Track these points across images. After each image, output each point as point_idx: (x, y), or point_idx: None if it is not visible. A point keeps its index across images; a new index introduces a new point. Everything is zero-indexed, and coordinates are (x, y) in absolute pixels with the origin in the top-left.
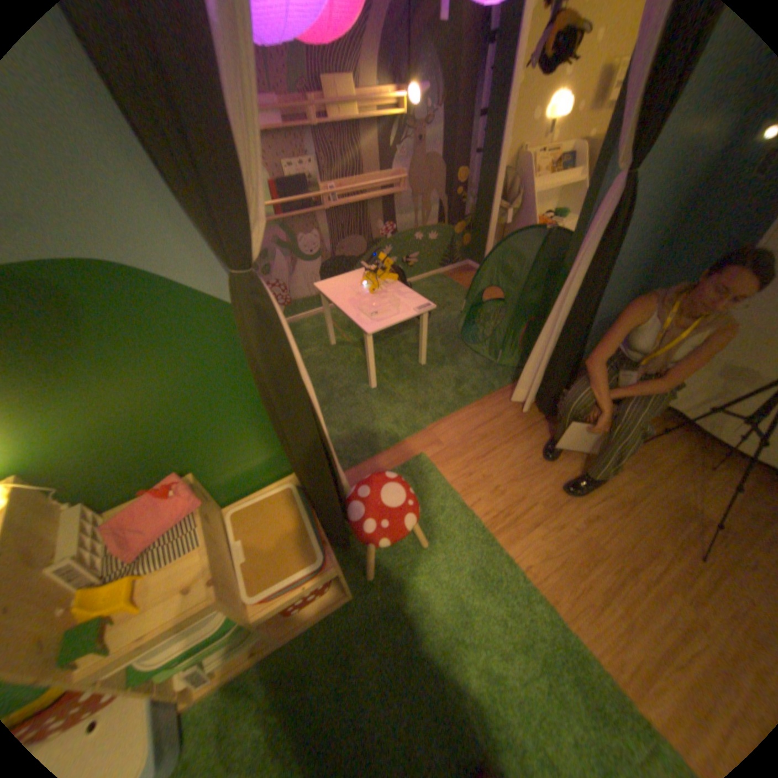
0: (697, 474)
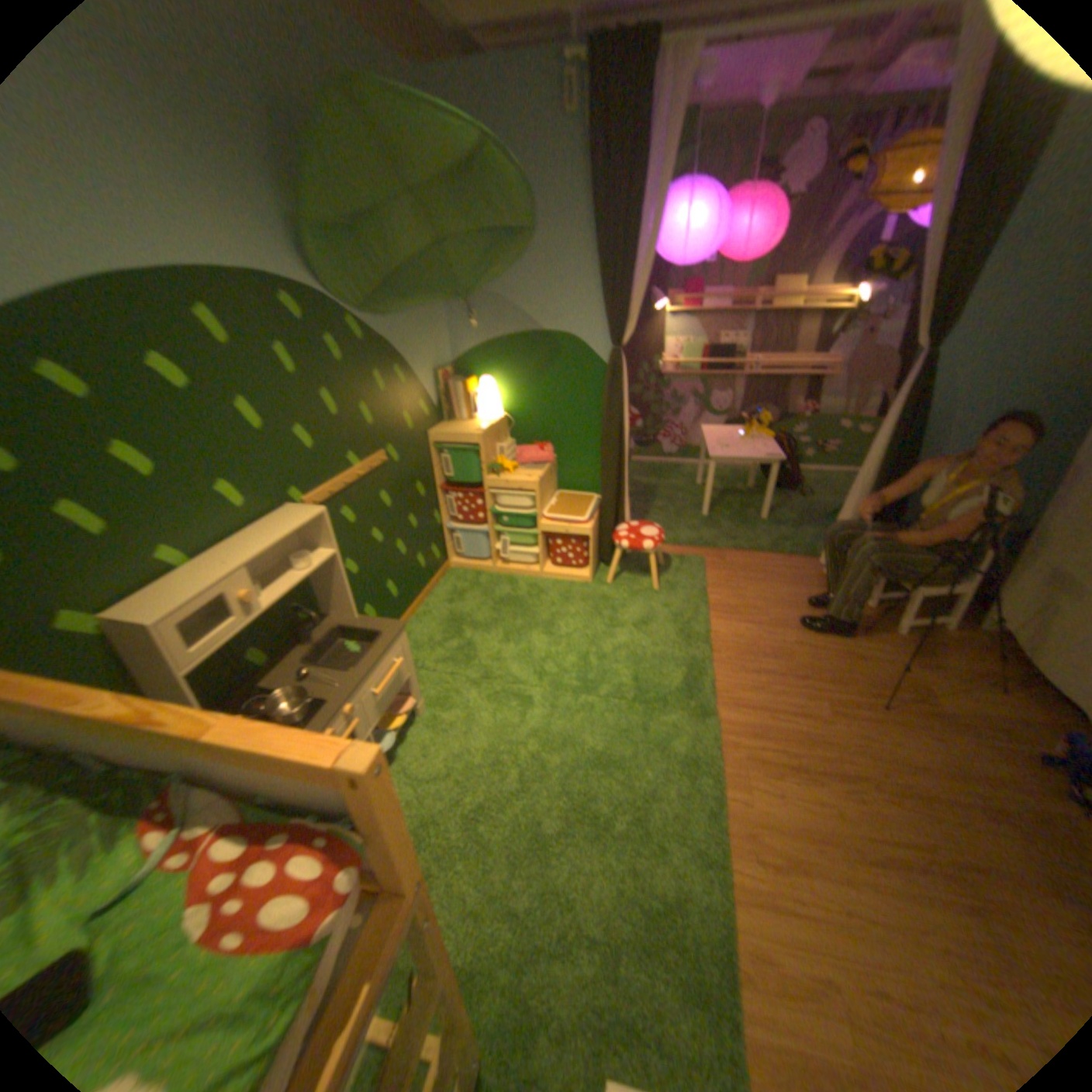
0: (975, 686)
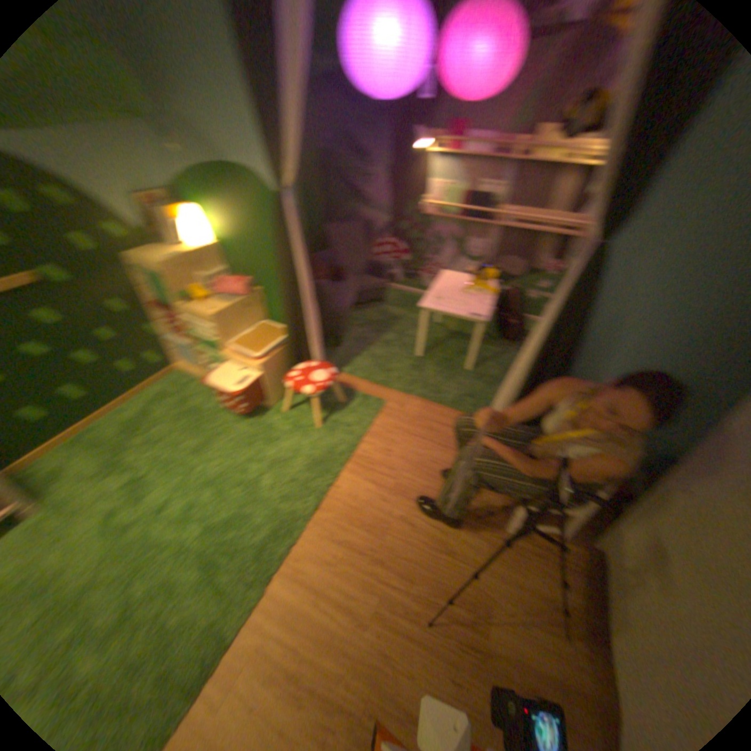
0: (543, 621)
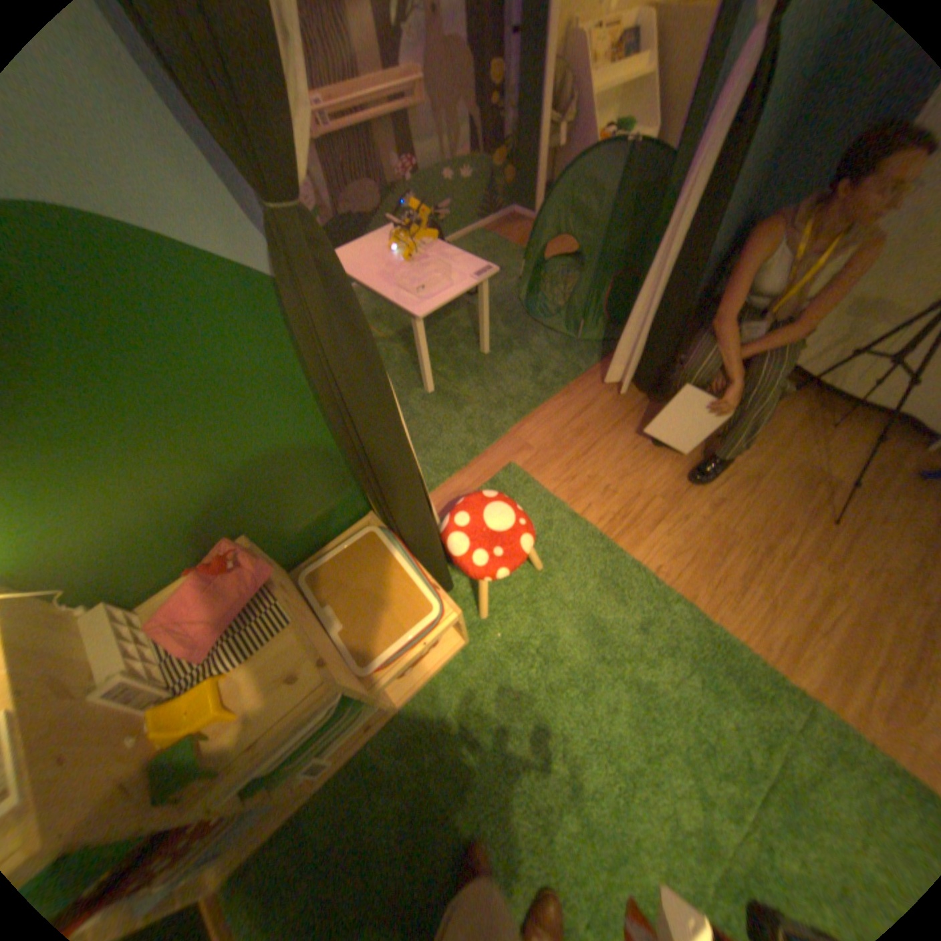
0: (818, 434)
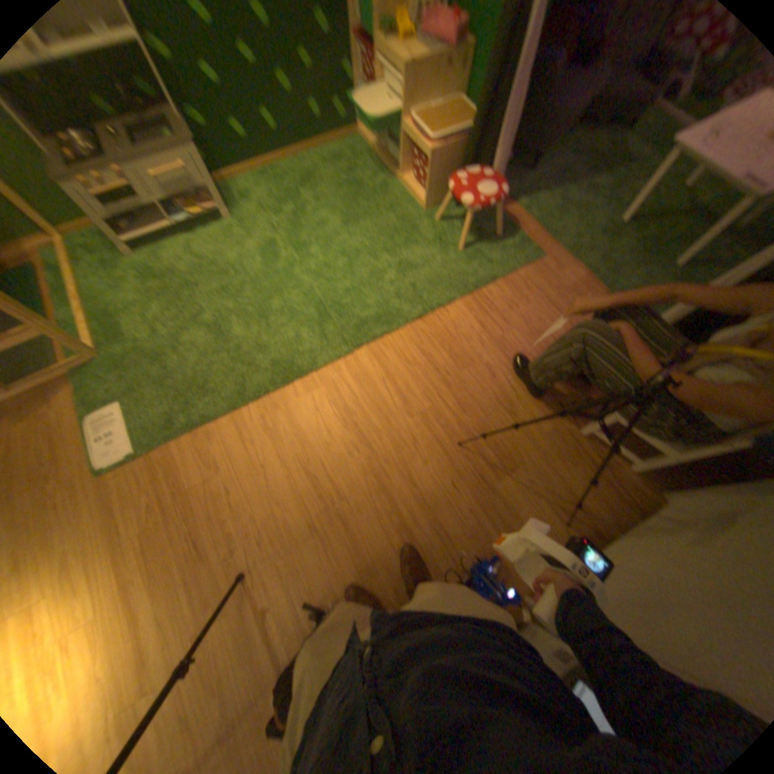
0: (557, 505)
